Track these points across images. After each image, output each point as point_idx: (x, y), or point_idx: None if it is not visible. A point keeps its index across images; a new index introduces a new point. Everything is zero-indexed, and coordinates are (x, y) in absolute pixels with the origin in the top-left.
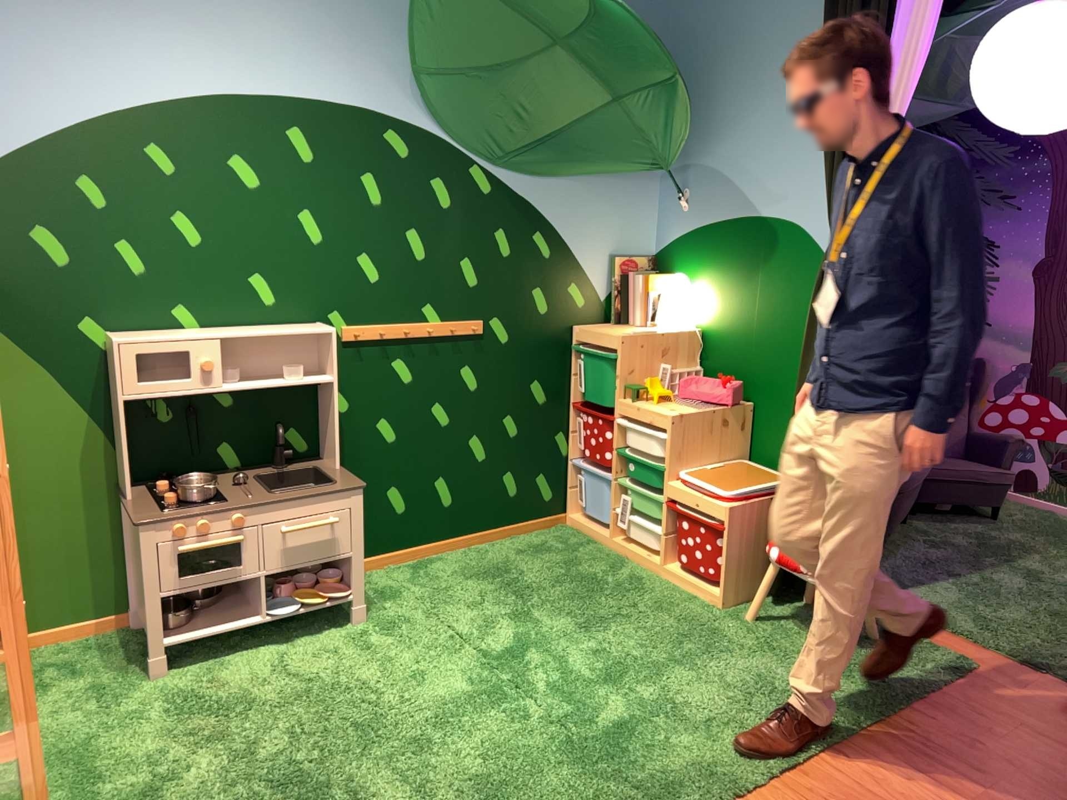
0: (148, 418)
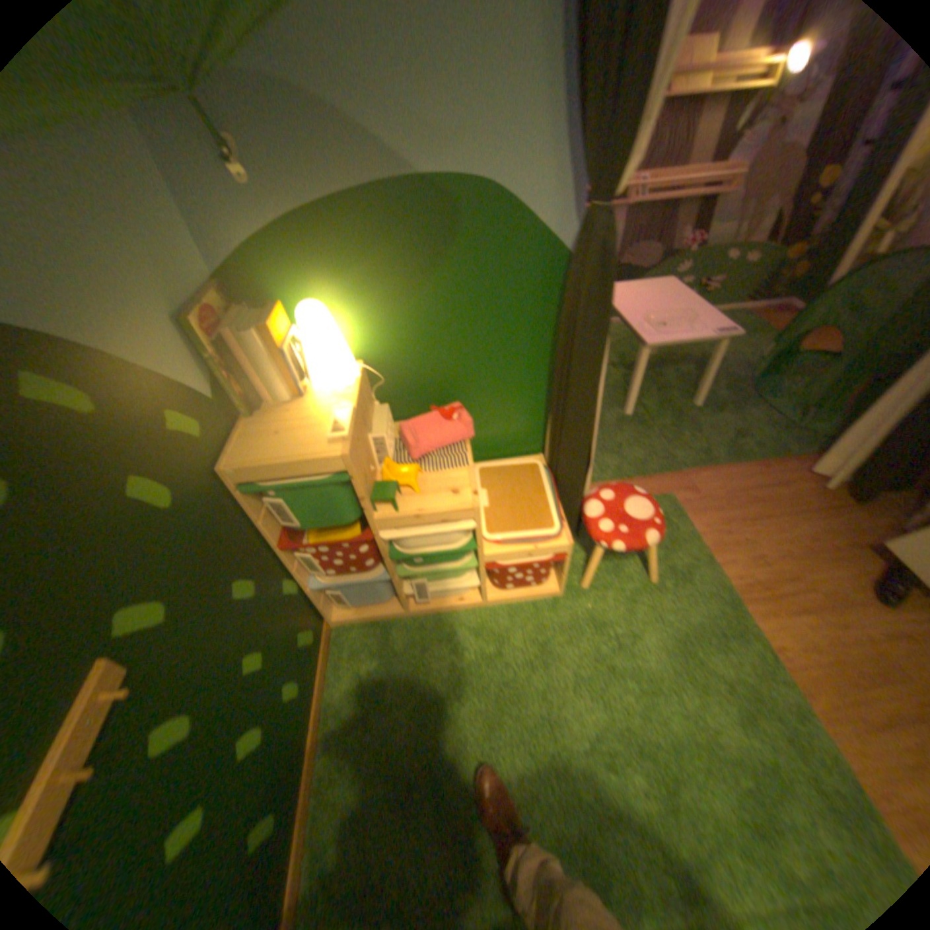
0: None
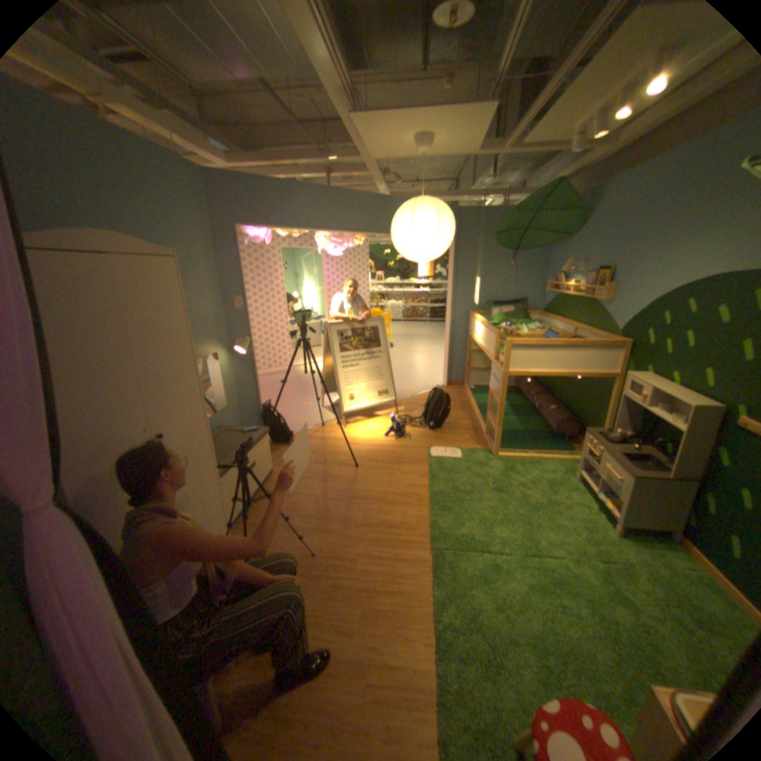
0: (651, 412)
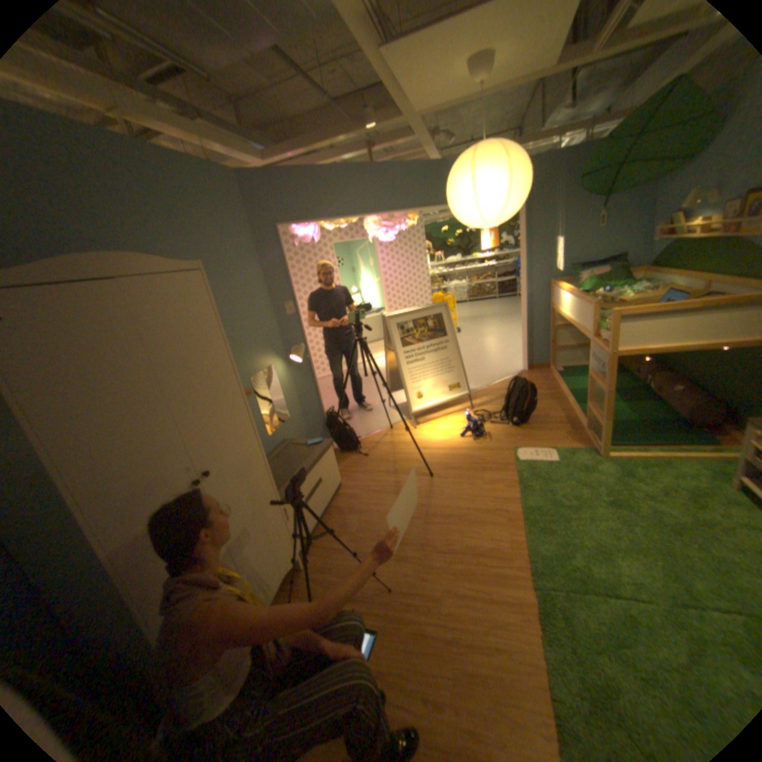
0: None
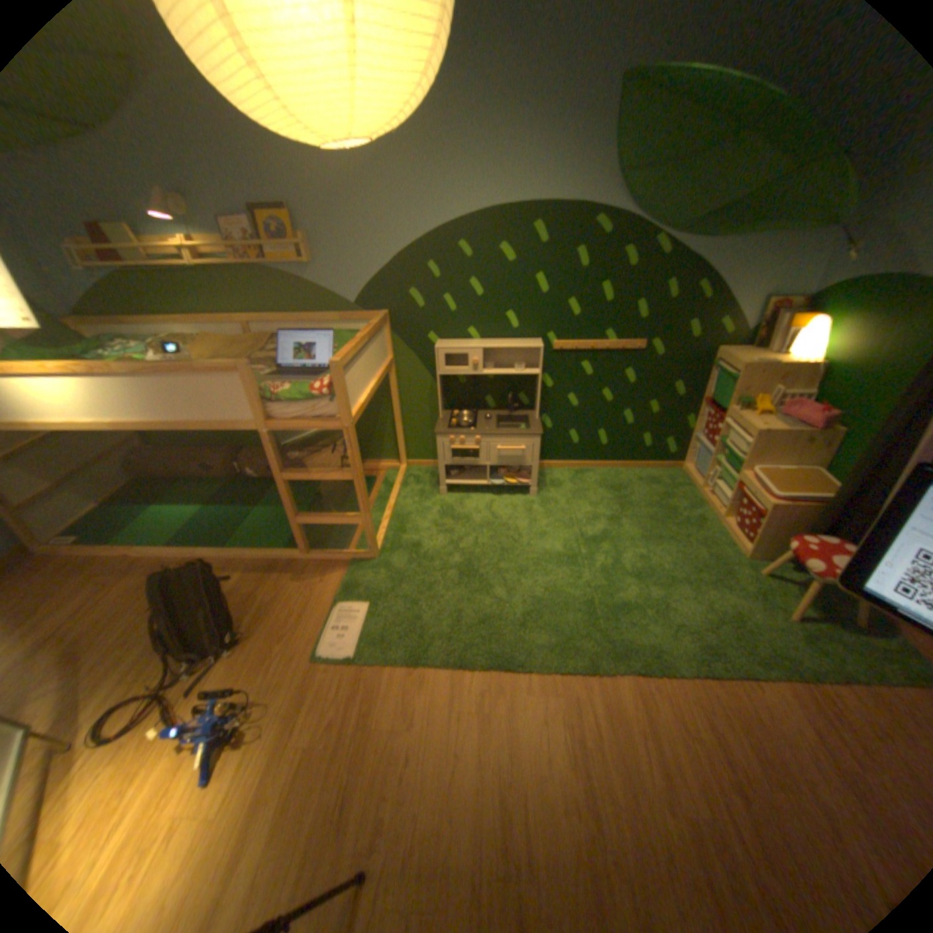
0: (454, 381)
